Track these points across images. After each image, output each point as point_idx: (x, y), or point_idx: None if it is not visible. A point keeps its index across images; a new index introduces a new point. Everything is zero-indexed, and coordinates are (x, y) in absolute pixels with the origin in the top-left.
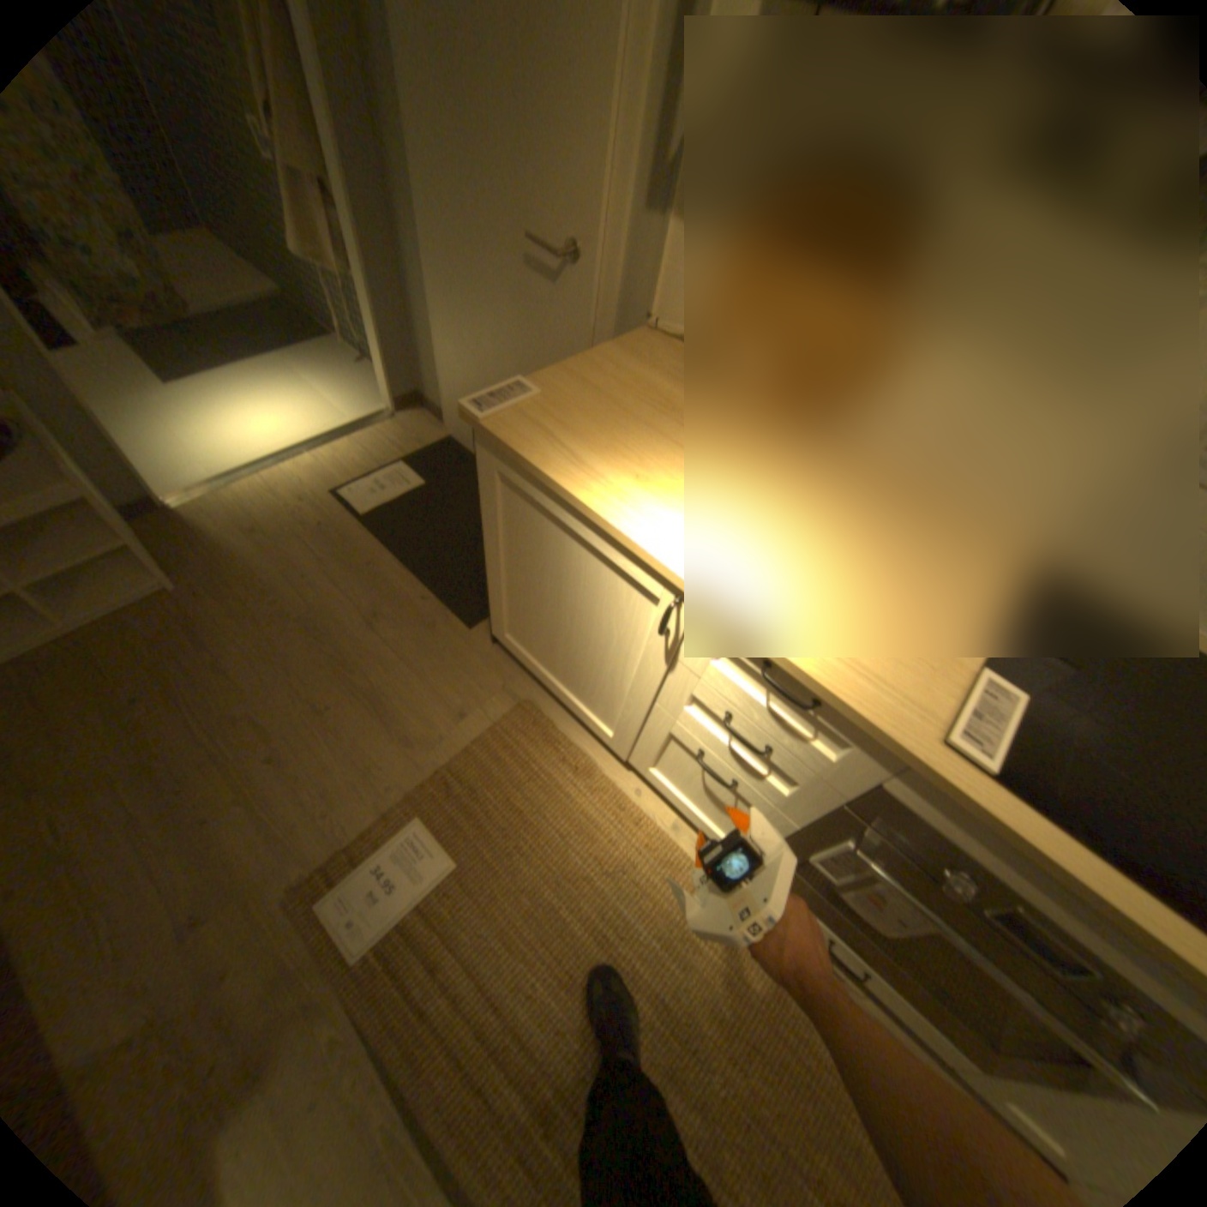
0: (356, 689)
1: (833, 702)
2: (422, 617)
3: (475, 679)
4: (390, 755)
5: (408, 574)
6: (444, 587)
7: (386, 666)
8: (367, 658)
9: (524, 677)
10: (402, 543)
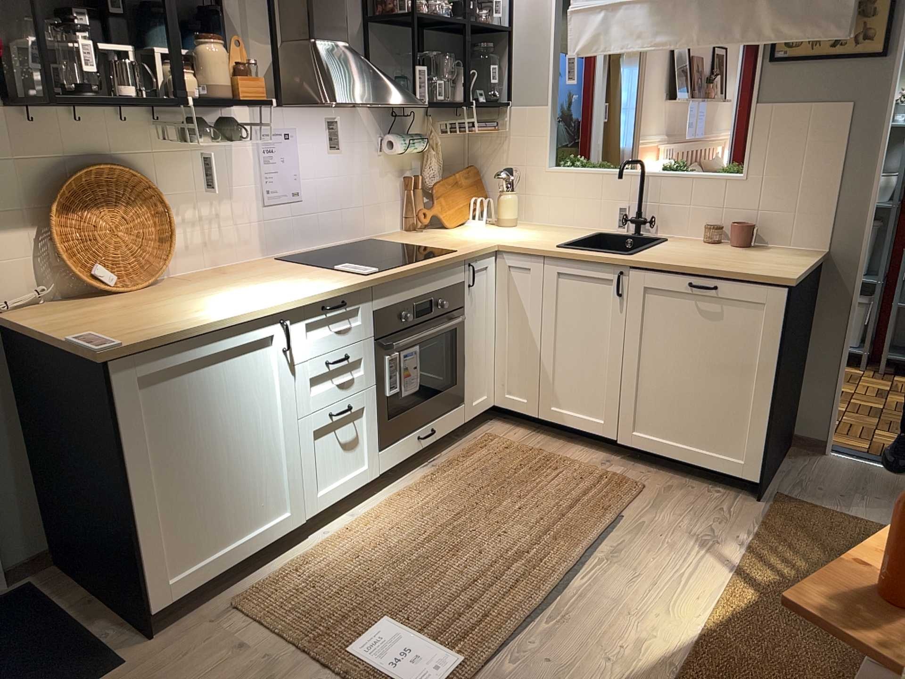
0: None
1: (345, 294)
2: None
3: (196, 646)
4: None
5: None
6: None
7: None
8: None
9: (203, 610)
10: None
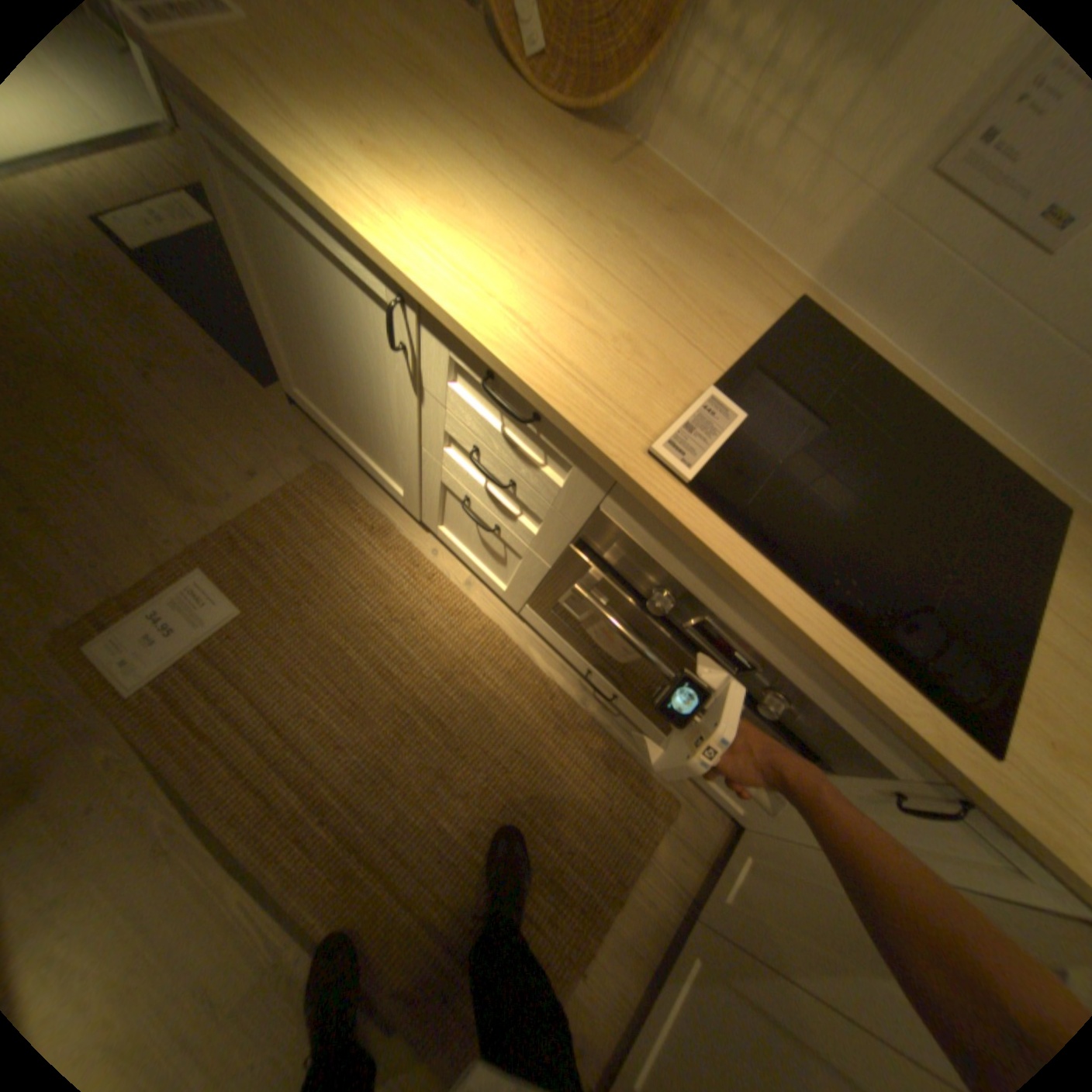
0: (128, 443)
1: (544, 412)
2: (207, 372)
3: (268, 440)
4: (169, 510)
5: (191, 324)
6: (234, 341)
7: (164, 421)
8: (140, 411)
9: (323, 441)
10: (184, 289)
